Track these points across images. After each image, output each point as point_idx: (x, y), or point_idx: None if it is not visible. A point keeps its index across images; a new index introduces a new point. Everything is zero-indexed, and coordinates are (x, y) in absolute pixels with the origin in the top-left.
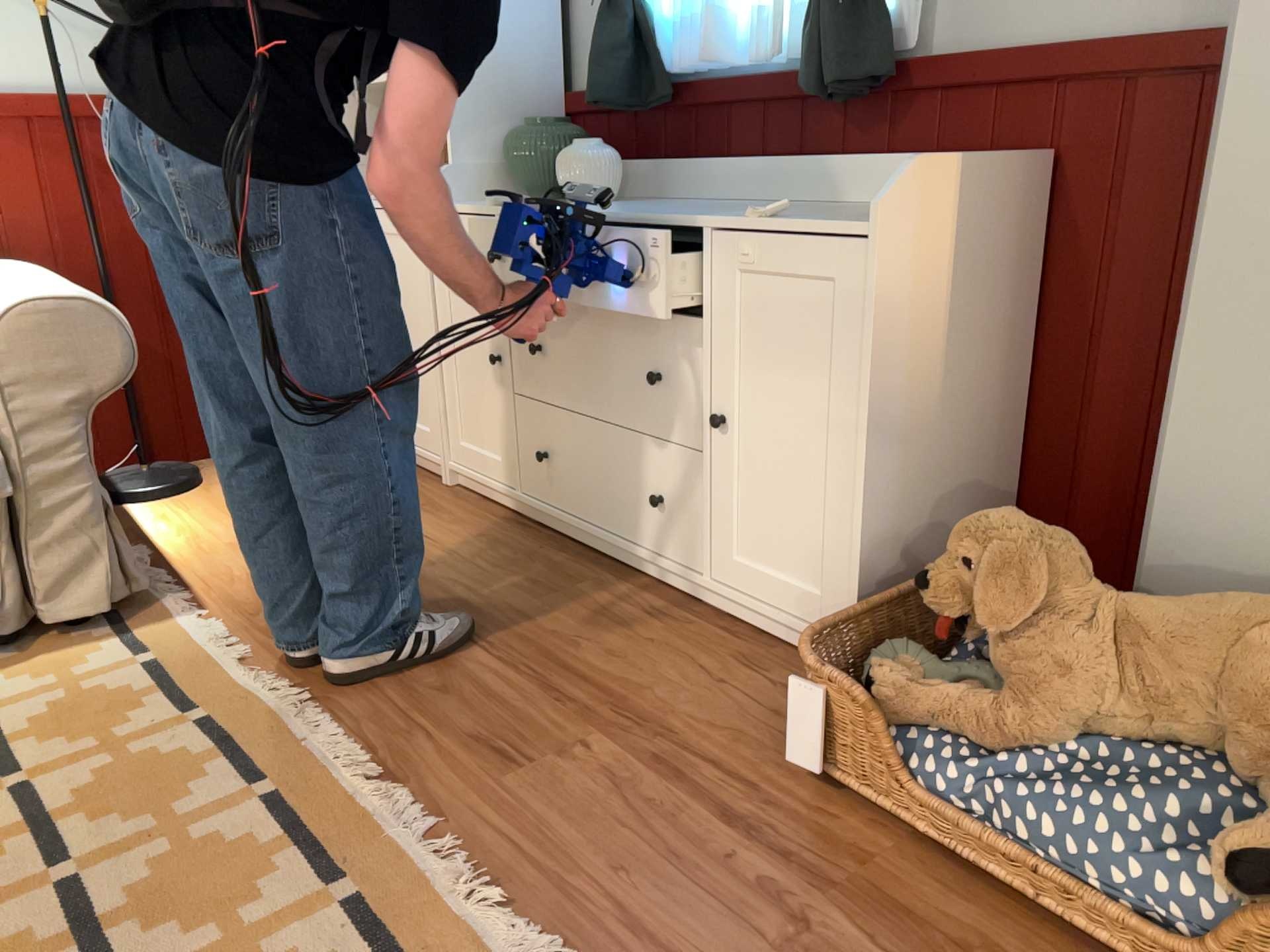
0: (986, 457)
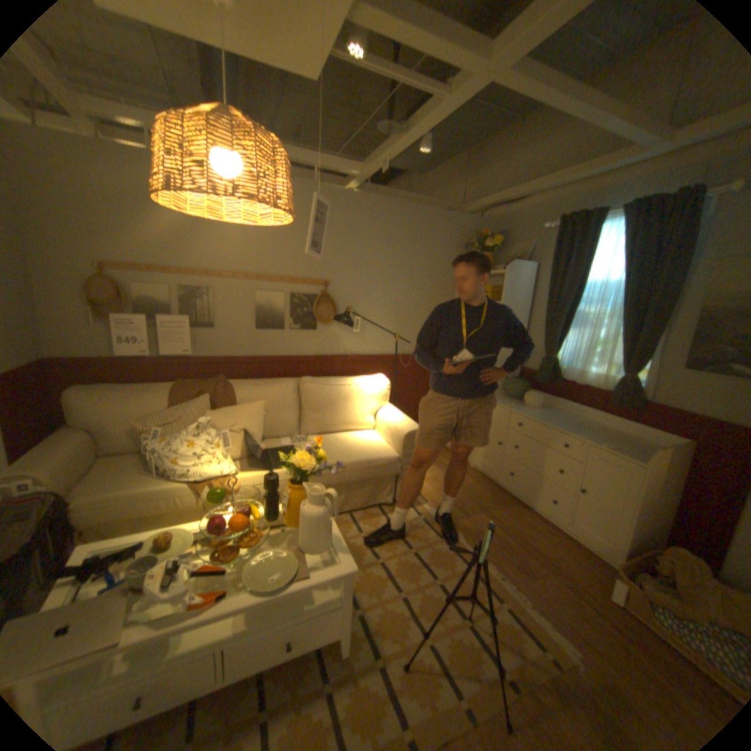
0: (666, 518)
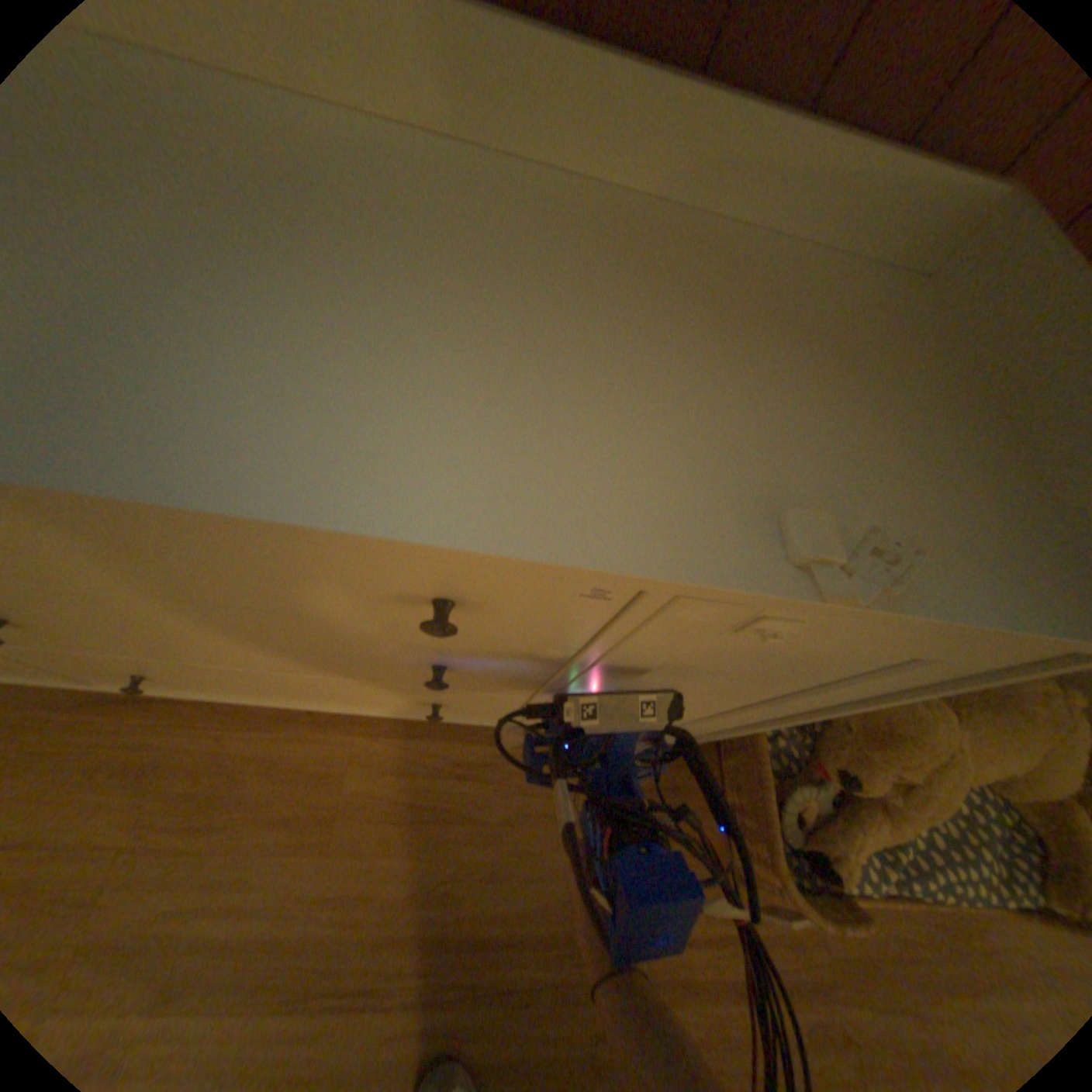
0: None
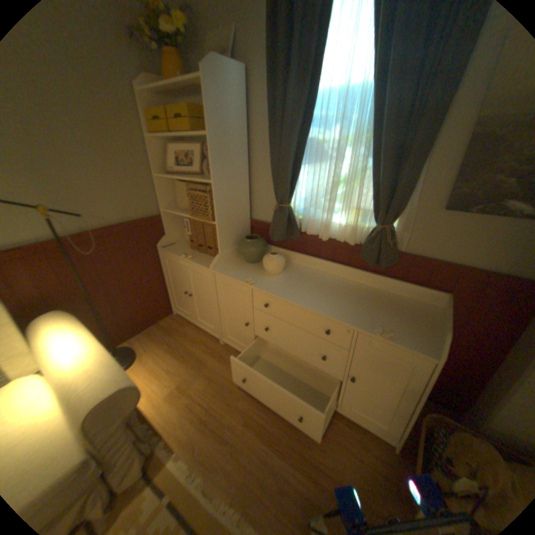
0: None
